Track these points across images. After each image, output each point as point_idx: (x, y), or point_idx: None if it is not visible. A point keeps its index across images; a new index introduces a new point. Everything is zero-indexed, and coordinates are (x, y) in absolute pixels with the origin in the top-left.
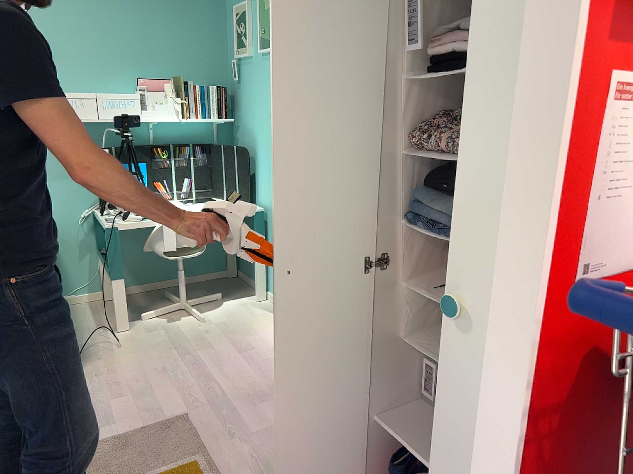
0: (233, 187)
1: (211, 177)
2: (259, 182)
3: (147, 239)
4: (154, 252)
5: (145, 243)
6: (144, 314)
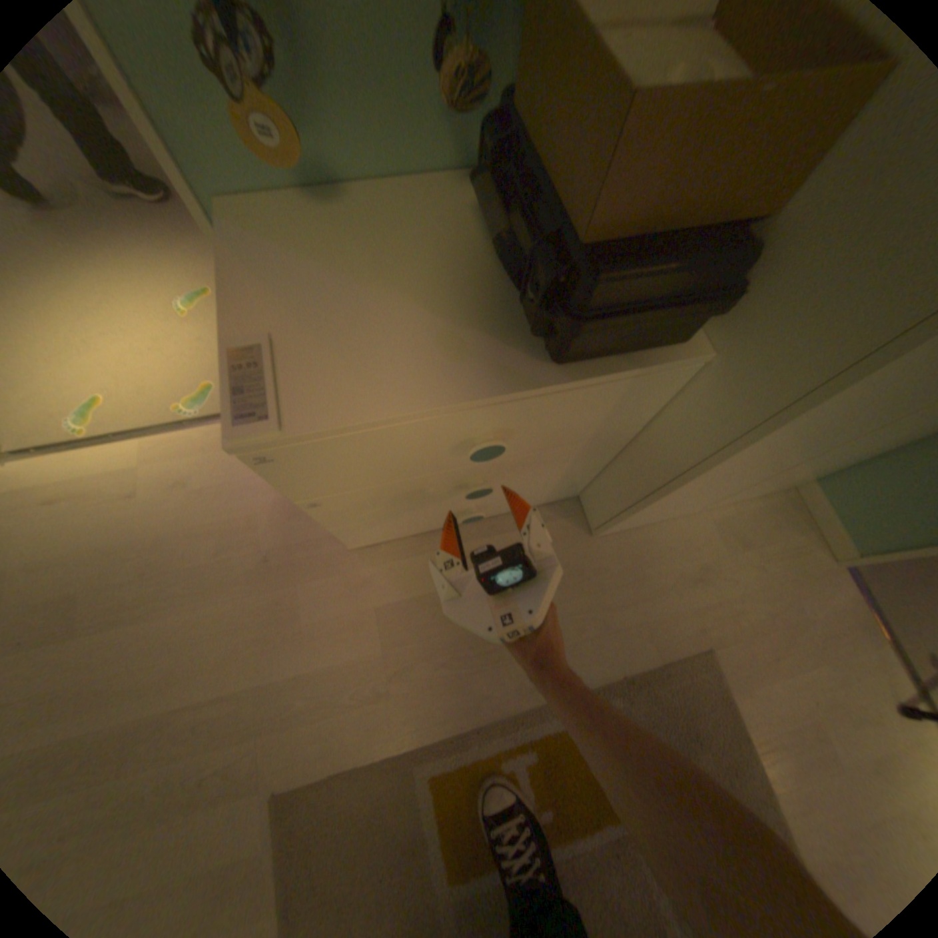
0: None
1: None
2: None
3: None
4: None
5: None
6: None
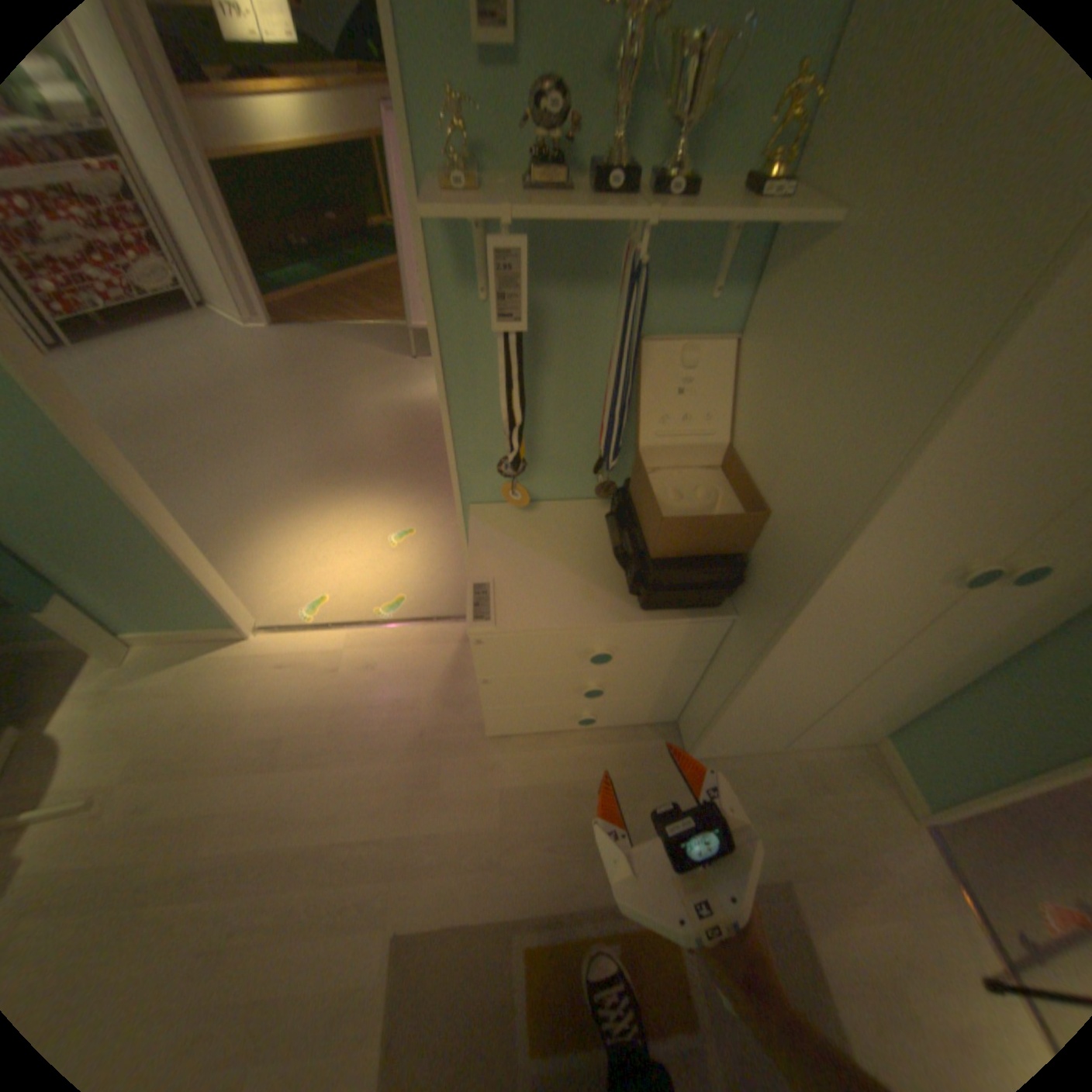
0: None
1: None
2: None
3: None
4: None
5: None
6: None
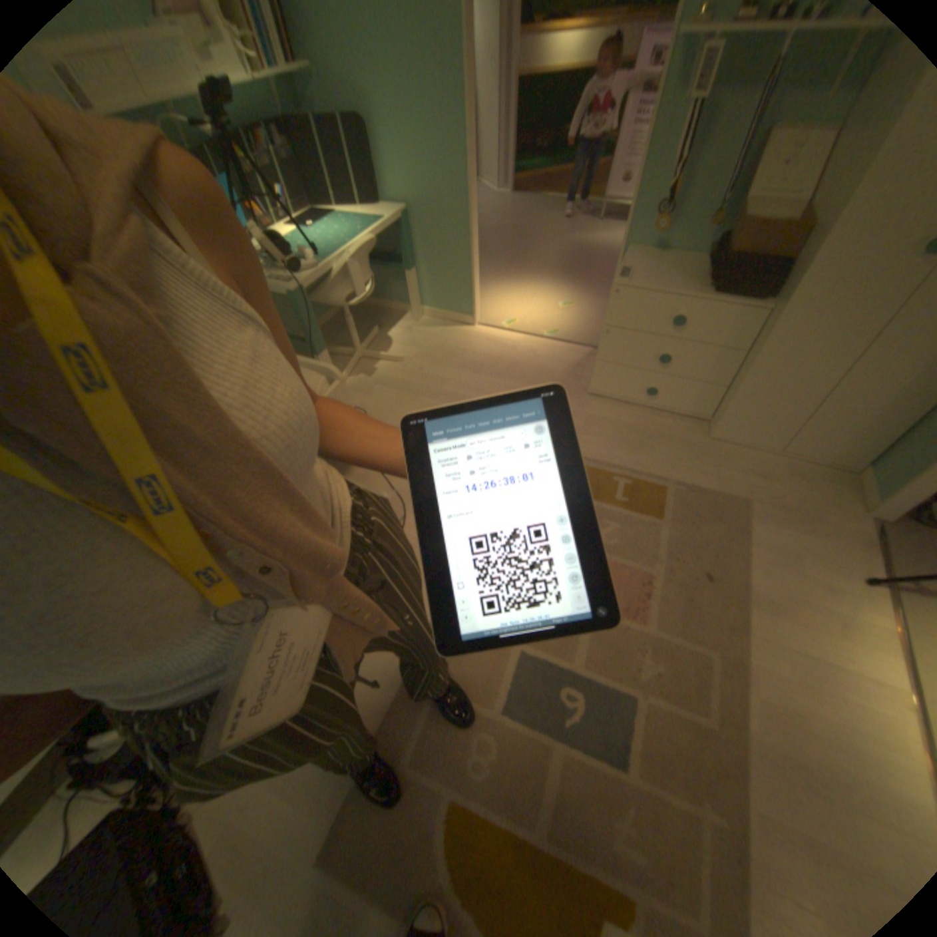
0: (346, 183)
1: (299, 174)
2: (384, 168)
3: (321, 289)
4: (325, 303)
5: (312, 295)
6: (340, 378)
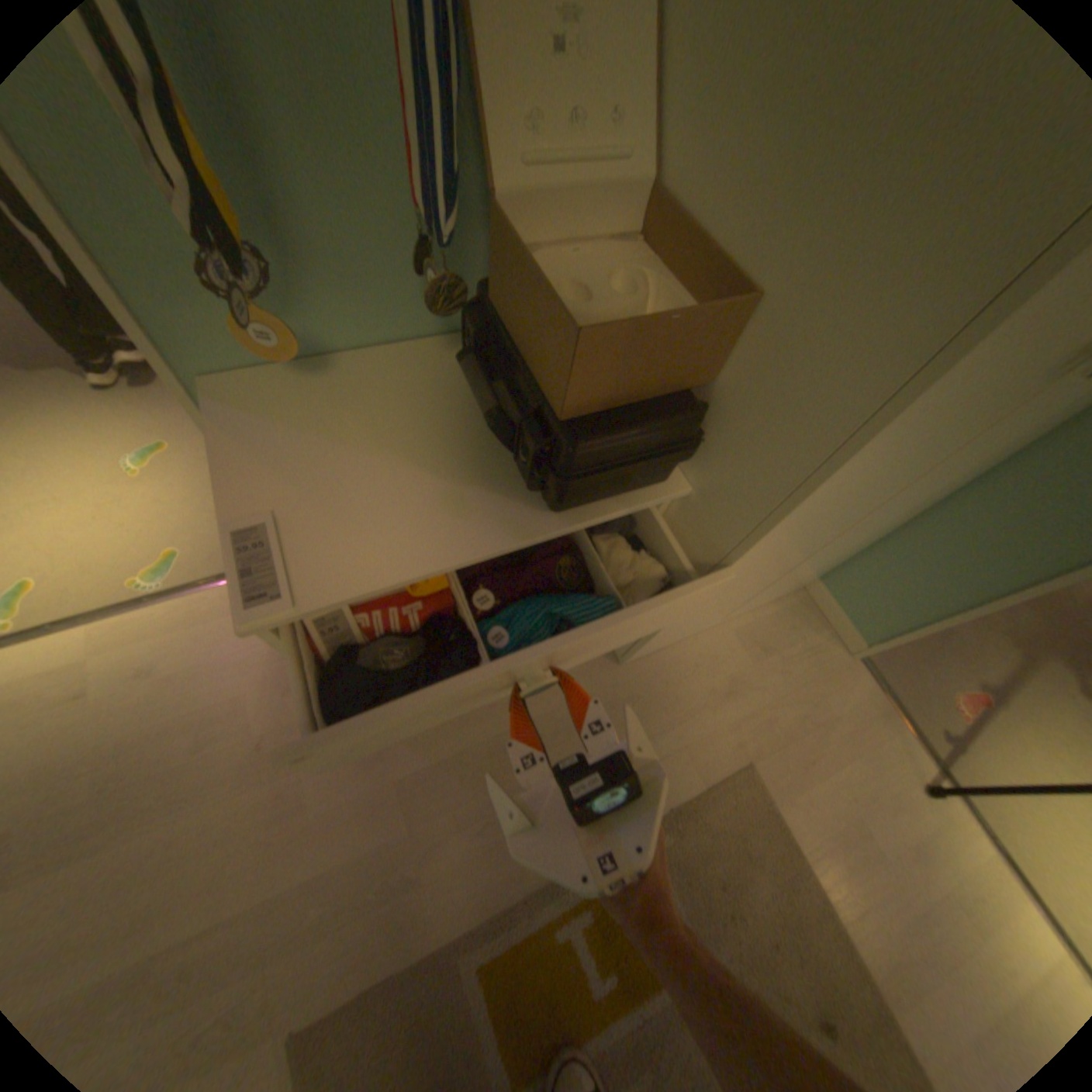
0: None
1: None
2: None
3: None
4: None
5: None
6: None
